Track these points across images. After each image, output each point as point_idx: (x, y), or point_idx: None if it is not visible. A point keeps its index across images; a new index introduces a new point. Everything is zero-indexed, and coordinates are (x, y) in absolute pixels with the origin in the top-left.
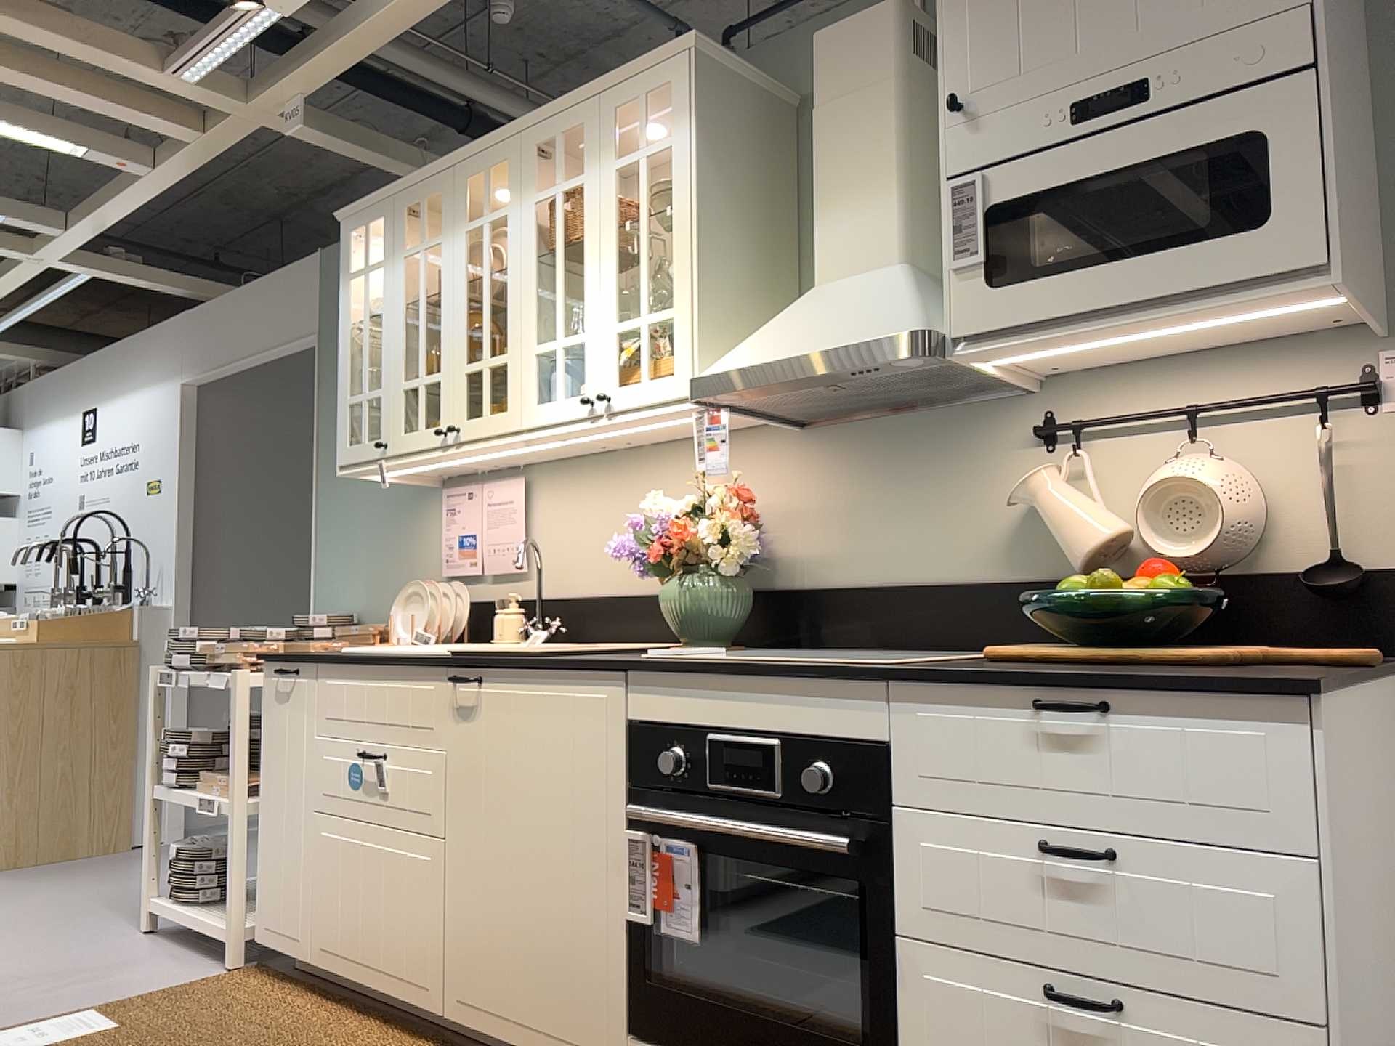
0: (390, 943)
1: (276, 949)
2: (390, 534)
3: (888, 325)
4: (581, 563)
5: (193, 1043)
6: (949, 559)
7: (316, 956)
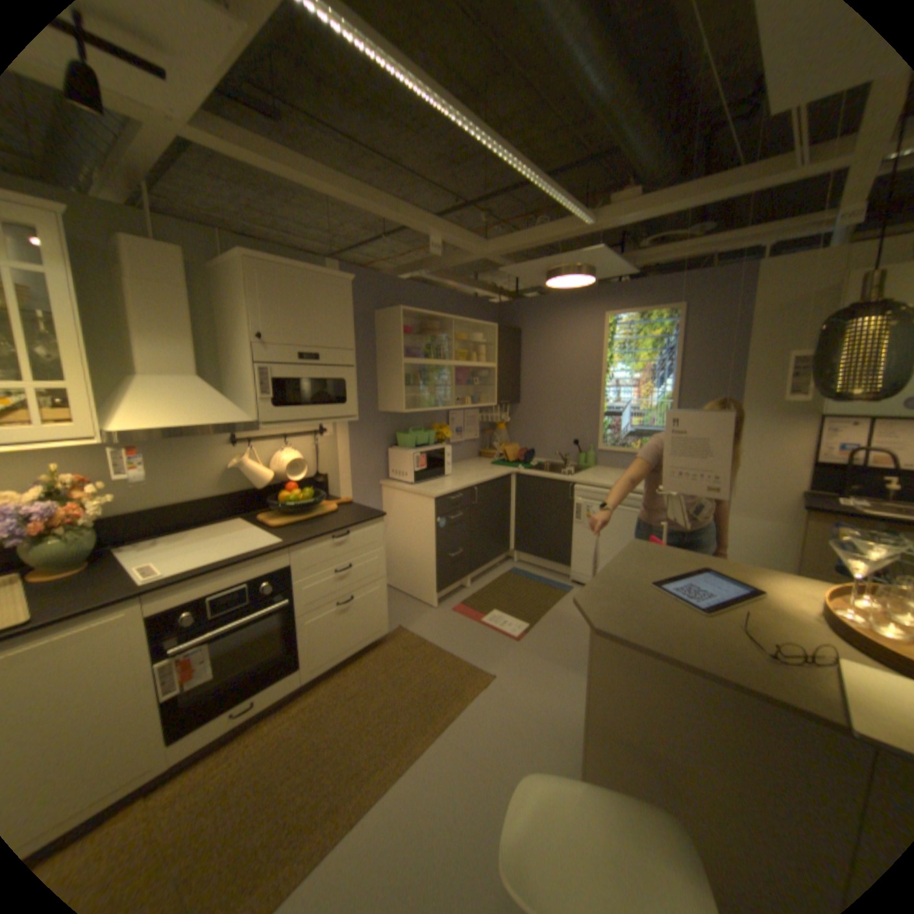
0: None
1: None
2: None
3: (236, 416)
4: None
5: None
6: (193, 490)
7: None
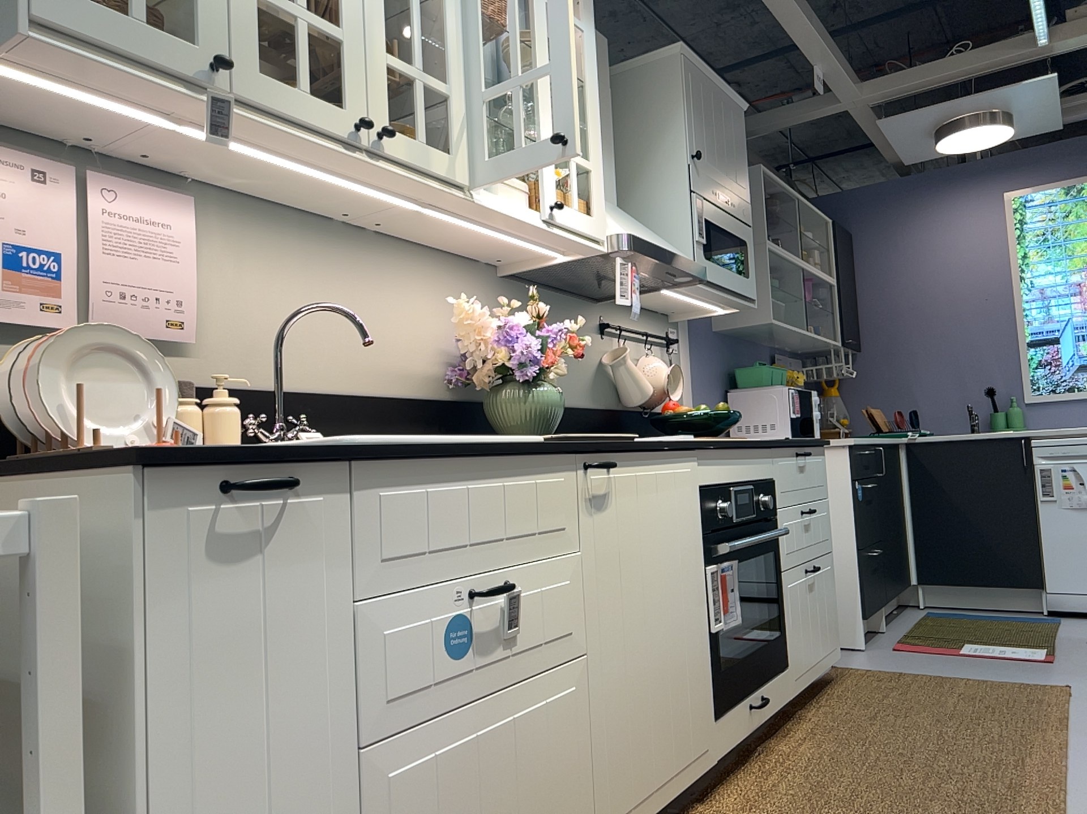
0: None
1: None
2: None
3: (687, 256)
4: (286, 346)
5: None
6: (574, 392)
7: None
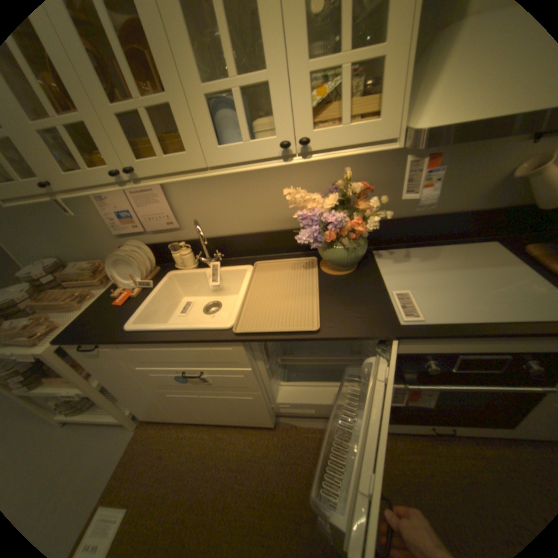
0: (234, 417)
1: (157, 422)
2: (50, 214)
3: None
4: (218, 219)
5: (174, 495)
6: (456, 202)
7: (185, 421)
